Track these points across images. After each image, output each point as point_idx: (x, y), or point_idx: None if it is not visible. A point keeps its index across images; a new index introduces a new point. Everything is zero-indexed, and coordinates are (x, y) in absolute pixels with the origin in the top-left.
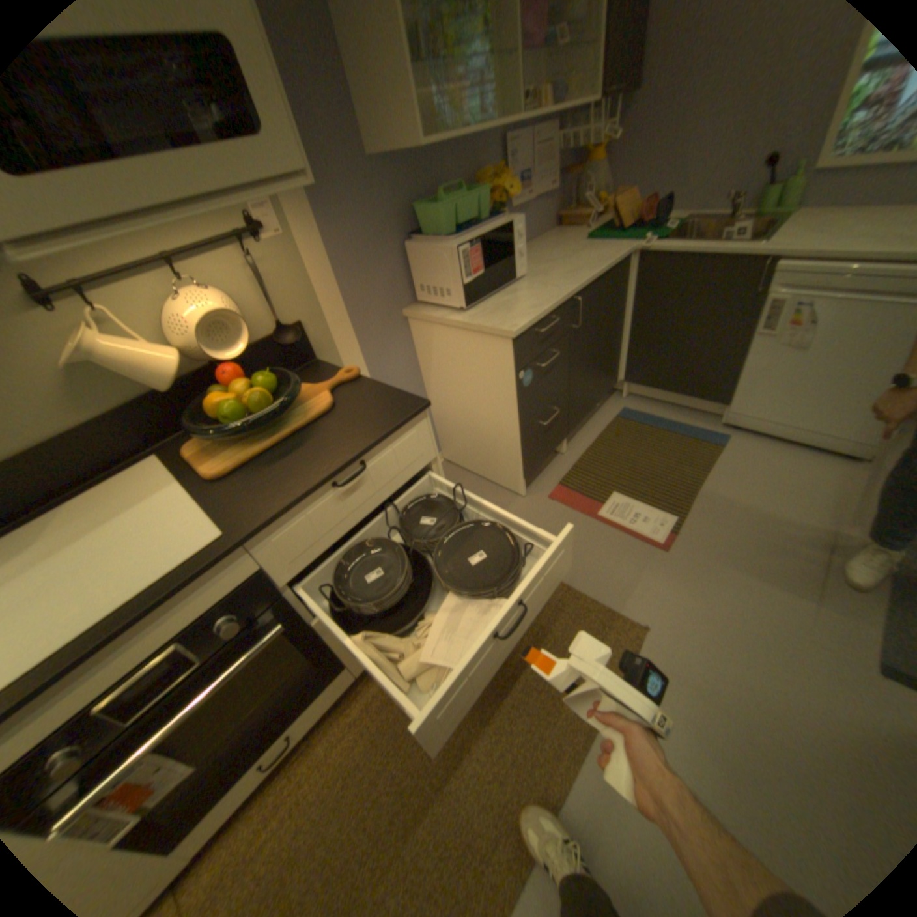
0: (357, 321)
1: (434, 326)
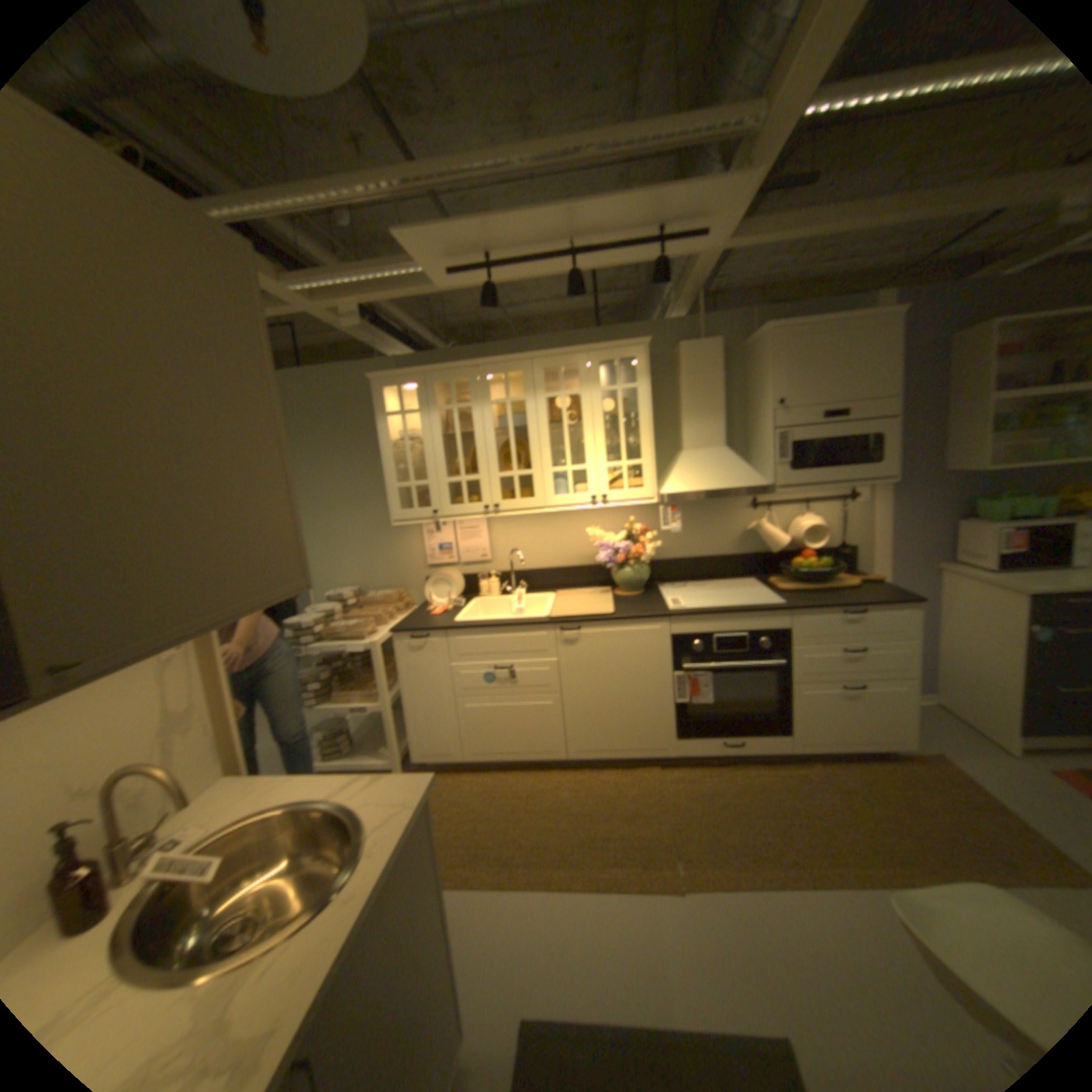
0: (899, 558)
1: (966, 579)
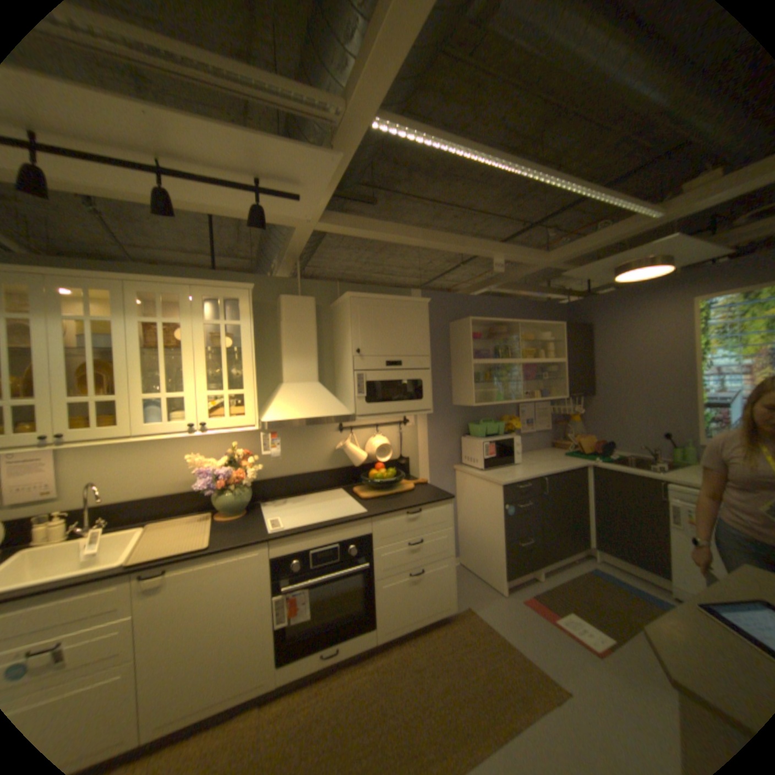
0: (431, 464)
1: (467, 476)
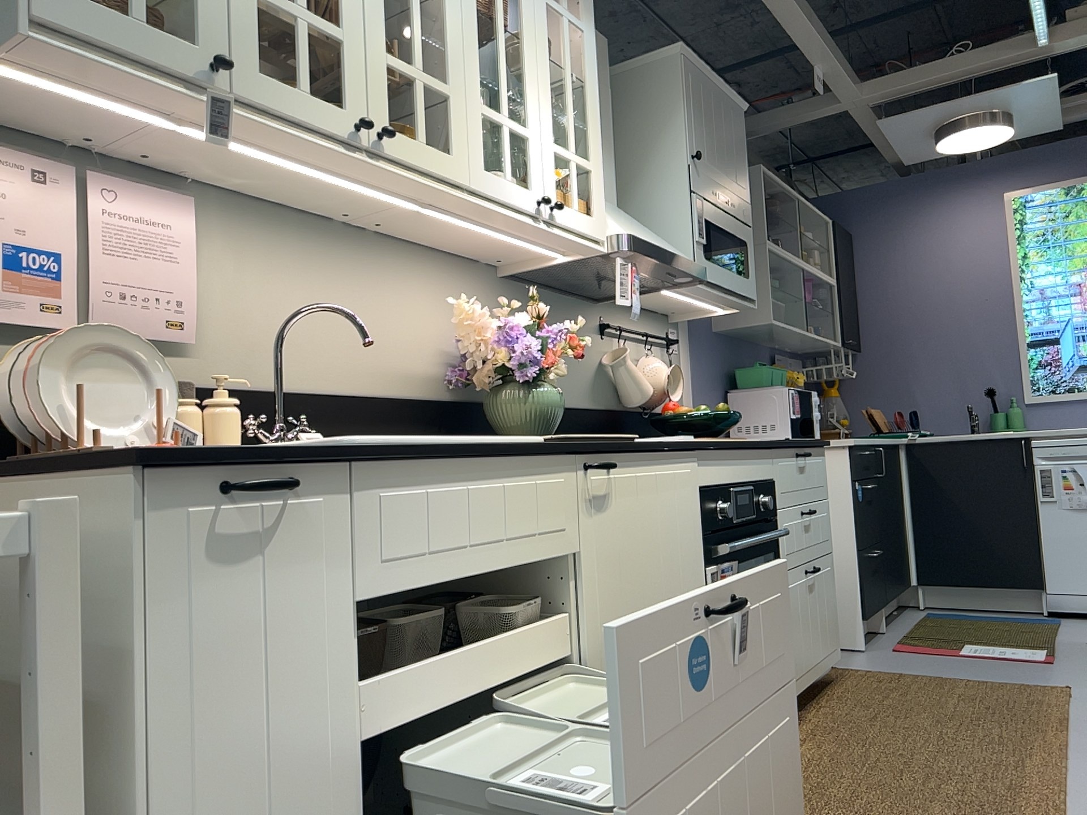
0: None
1: None
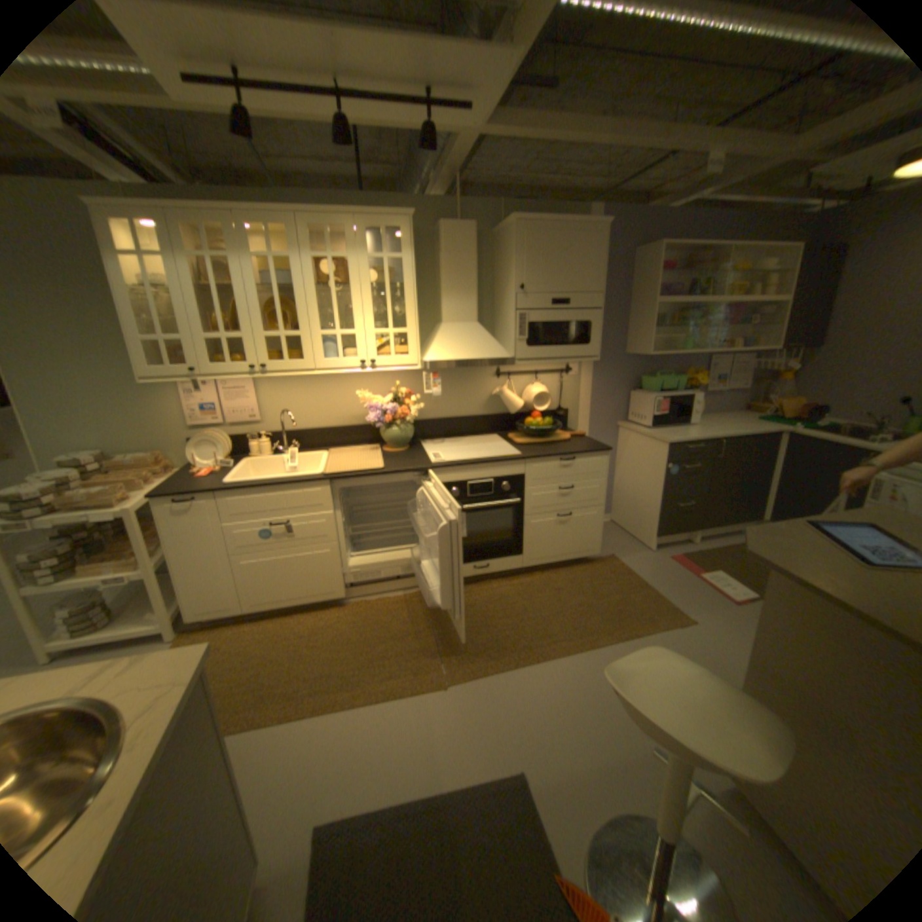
0: (593, 418)
1: (632, 433)
